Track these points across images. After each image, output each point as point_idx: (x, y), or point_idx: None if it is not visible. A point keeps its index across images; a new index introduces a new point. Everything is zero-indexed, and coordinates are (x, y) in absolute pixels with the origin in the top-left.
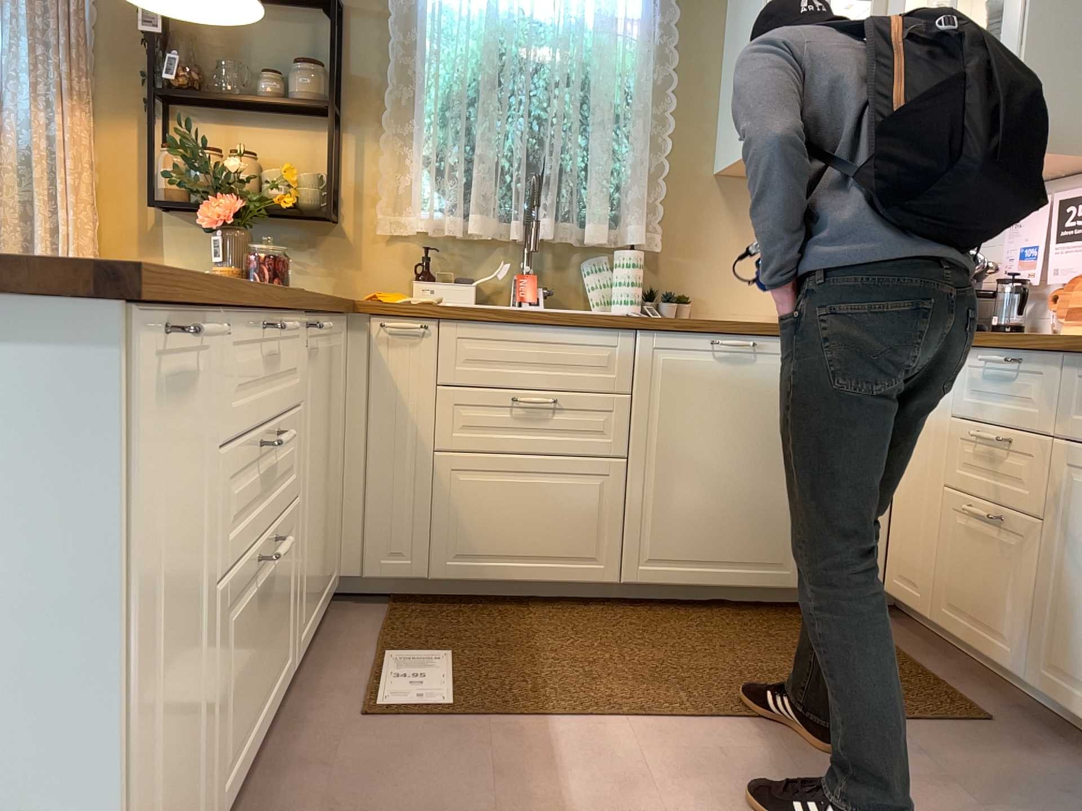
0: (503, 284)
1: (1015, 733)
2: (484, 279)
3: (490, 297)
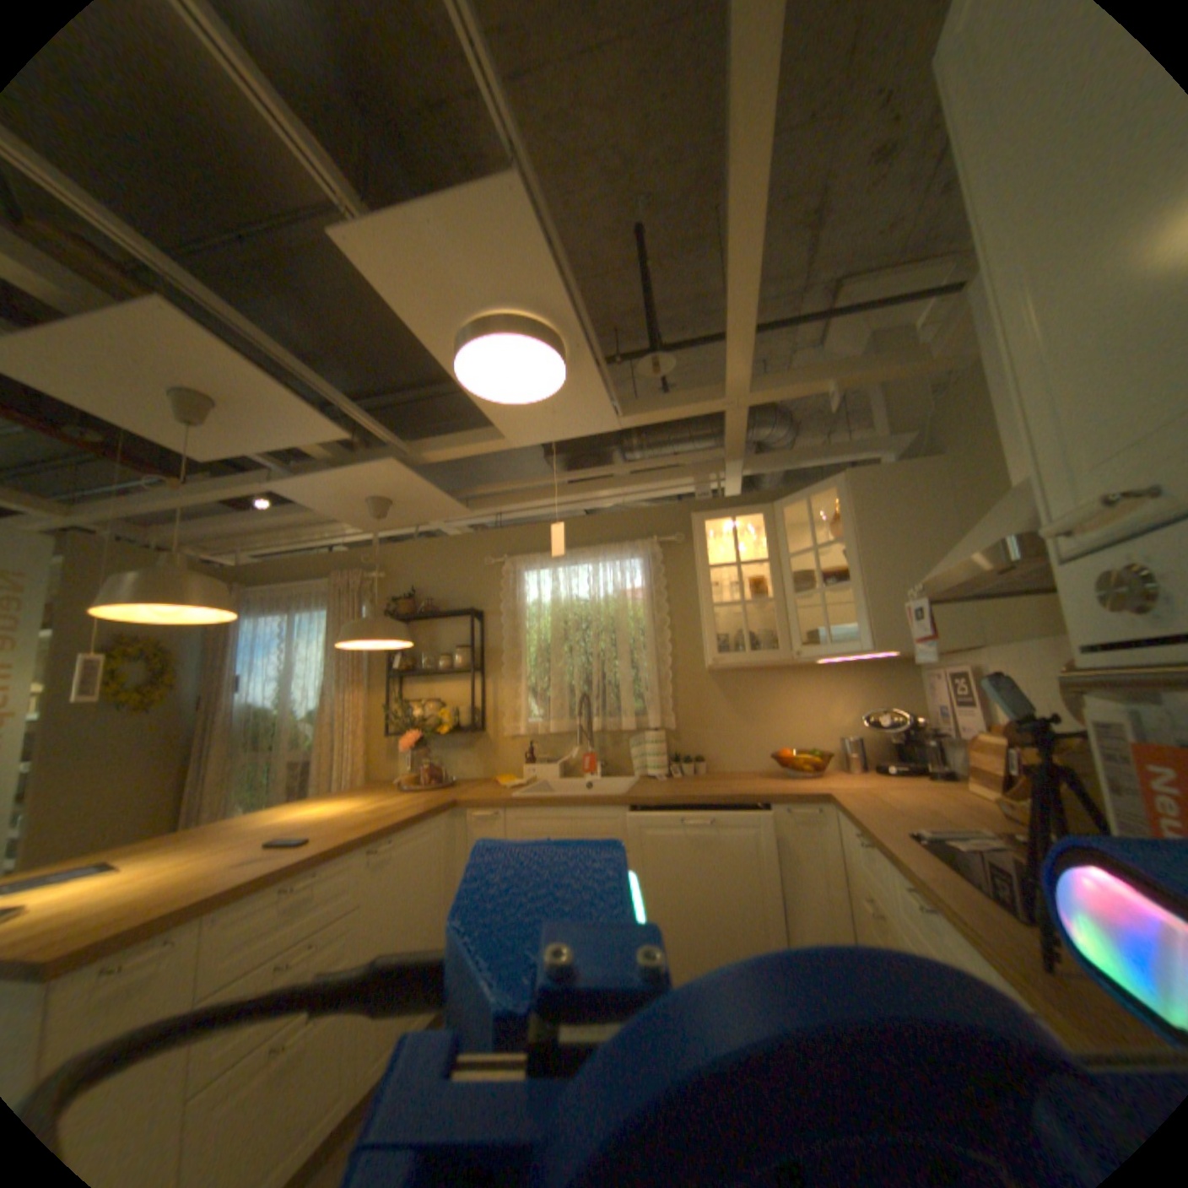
0: (580, 760)
1: None
2: (563, 760)
3: (573, 769)
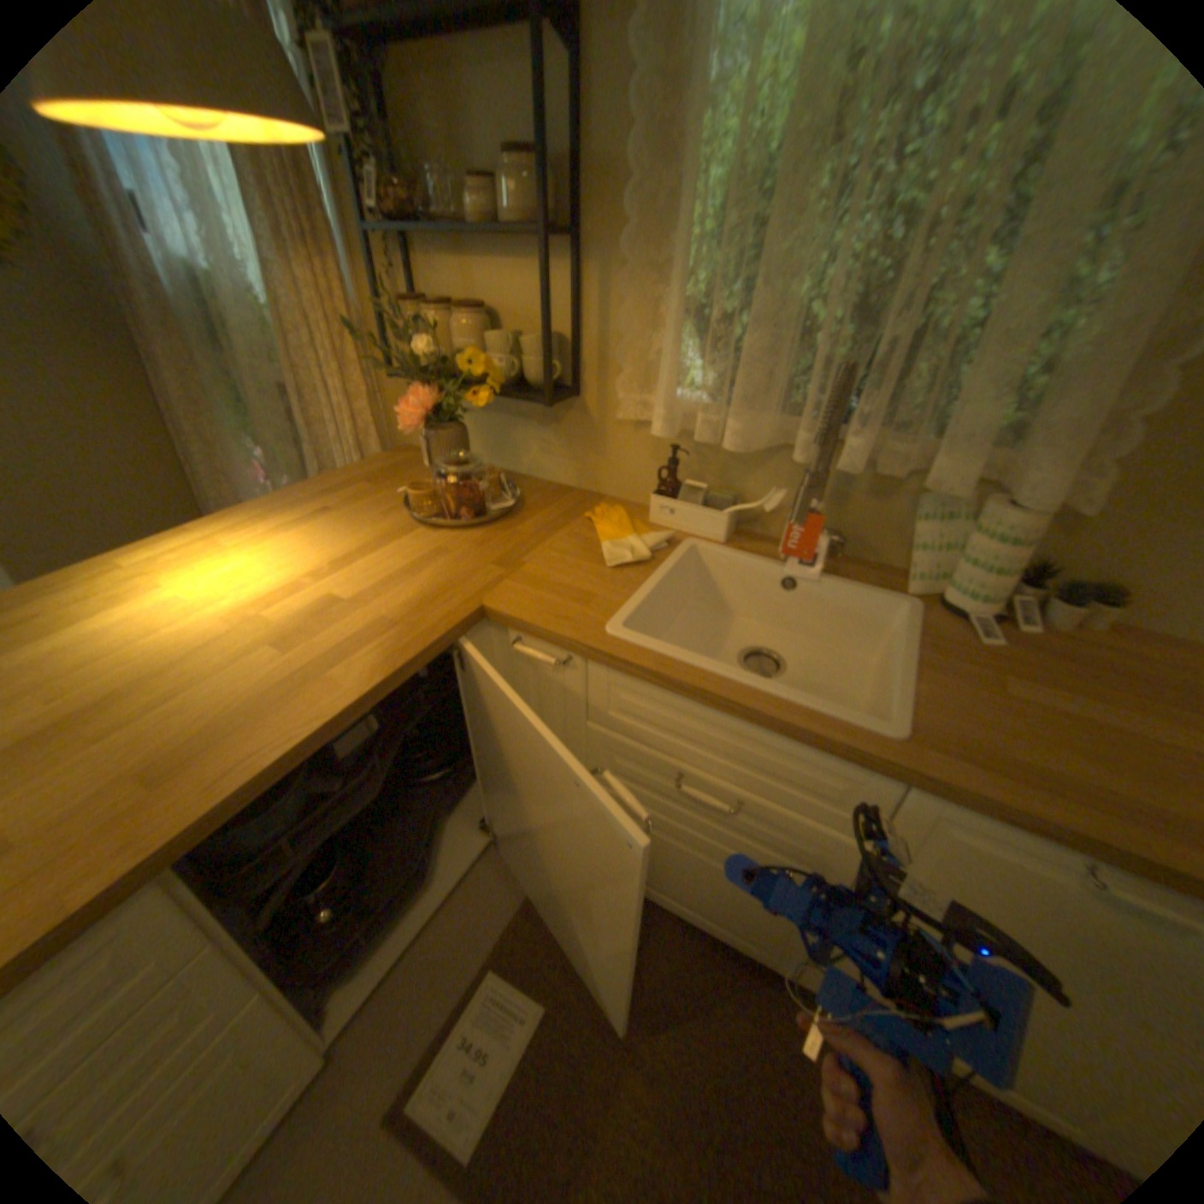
0: (783, 507)
1: None
2: (743, 509)
3: (760, 520)
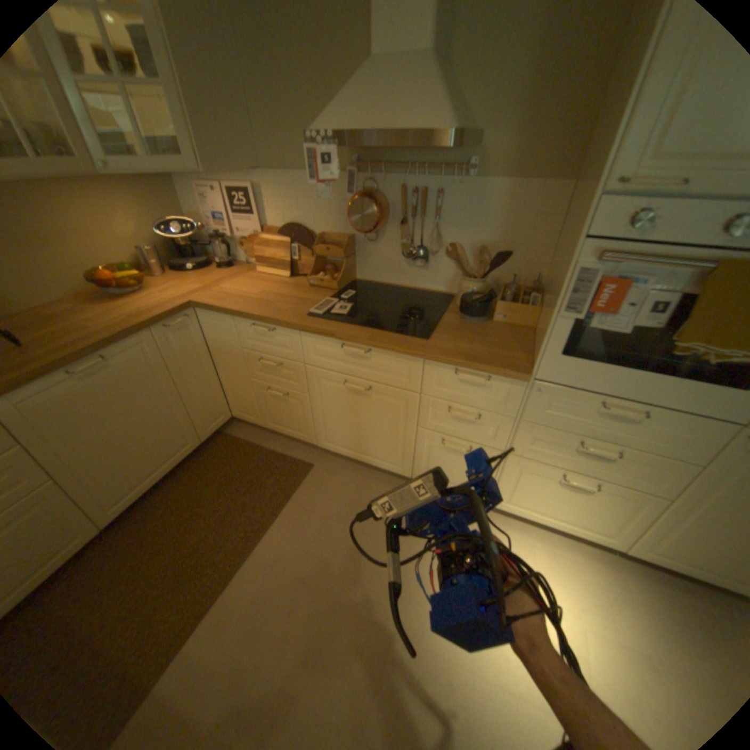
0: None
1: (321, 464)
2: None
3: None
